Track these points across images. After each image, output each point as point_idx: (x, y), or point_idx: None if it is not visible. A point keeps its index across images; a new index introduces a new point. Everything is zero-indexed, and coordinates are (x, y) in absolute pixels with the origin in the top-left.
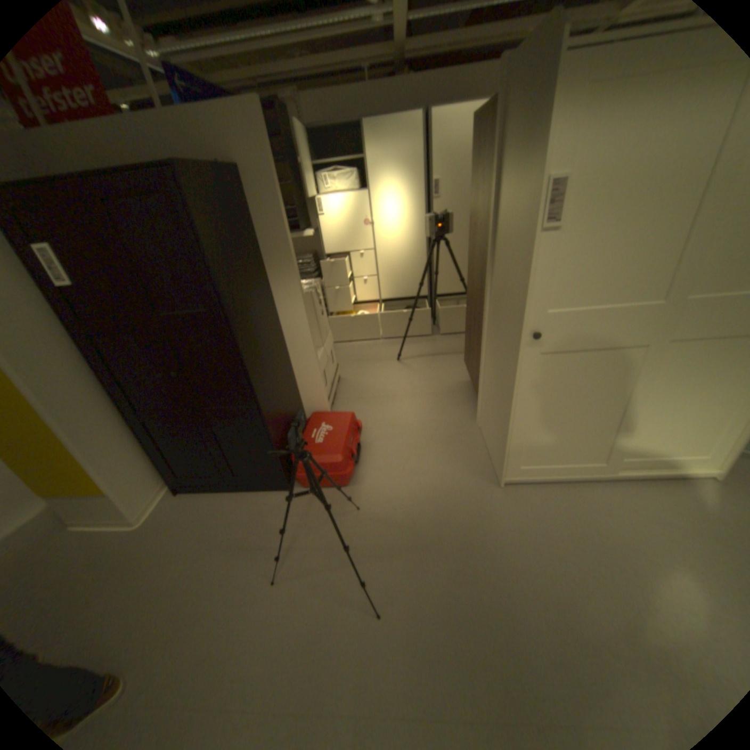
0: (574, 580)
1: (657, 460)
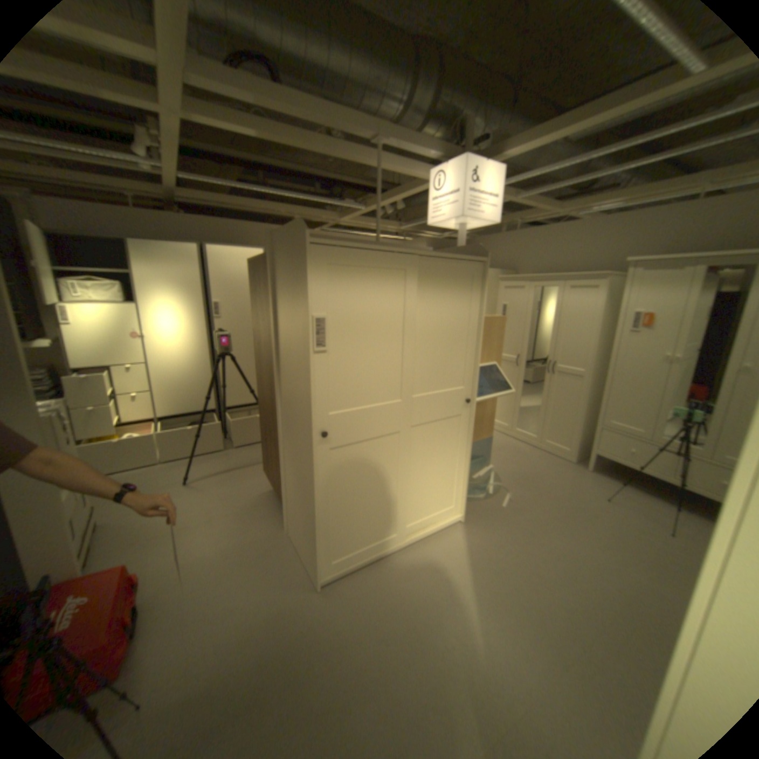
0: (394, 657)
1: (426, 520)
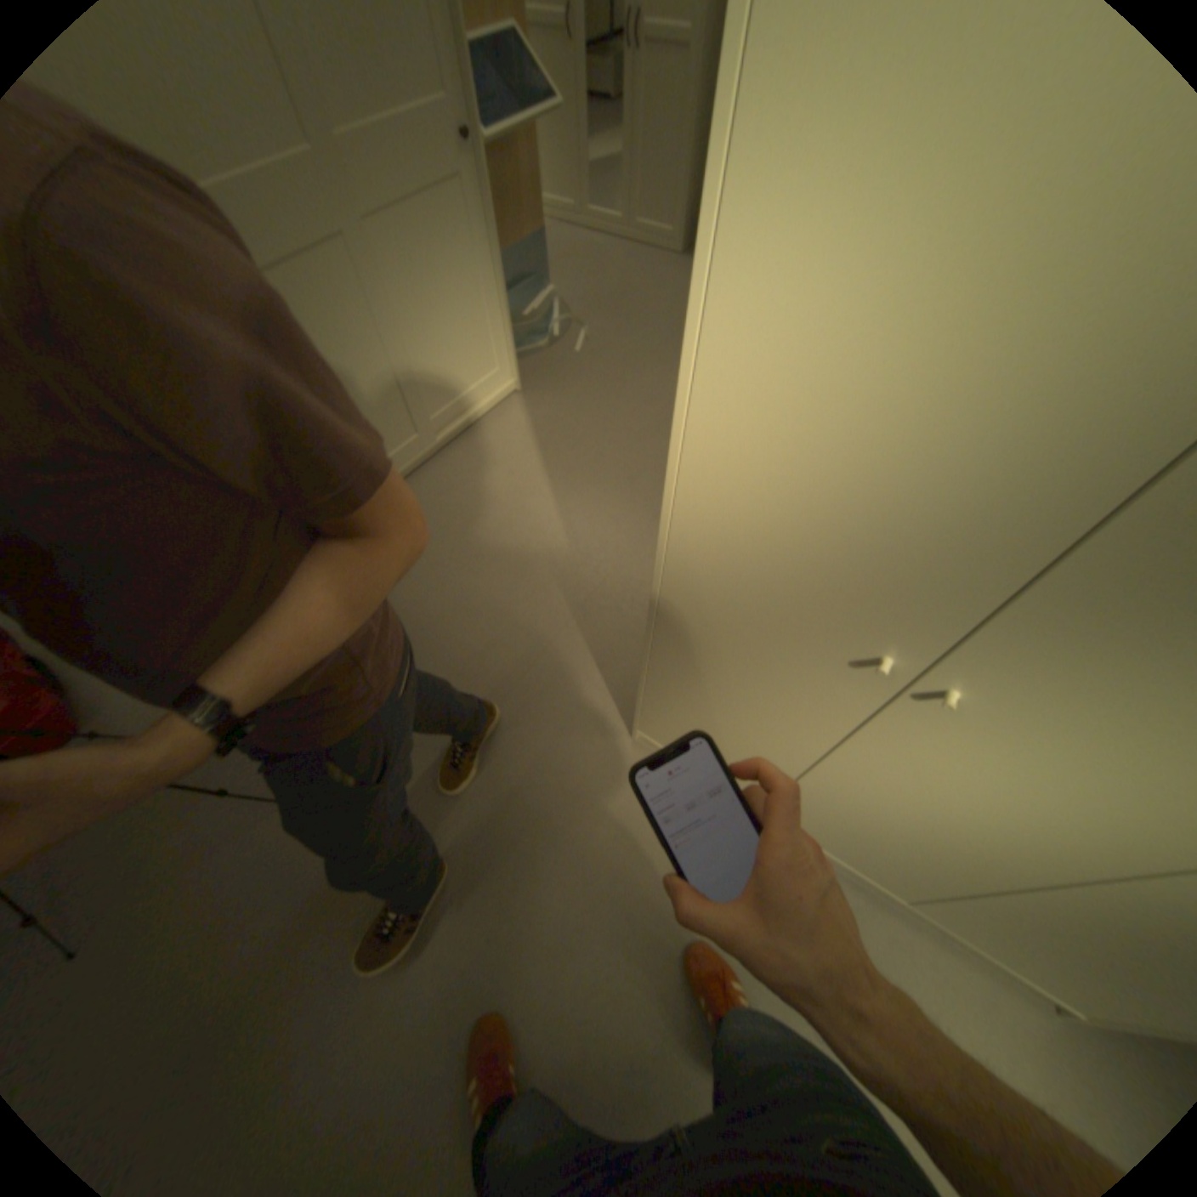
0: (455, 573)
1: (457, 399)
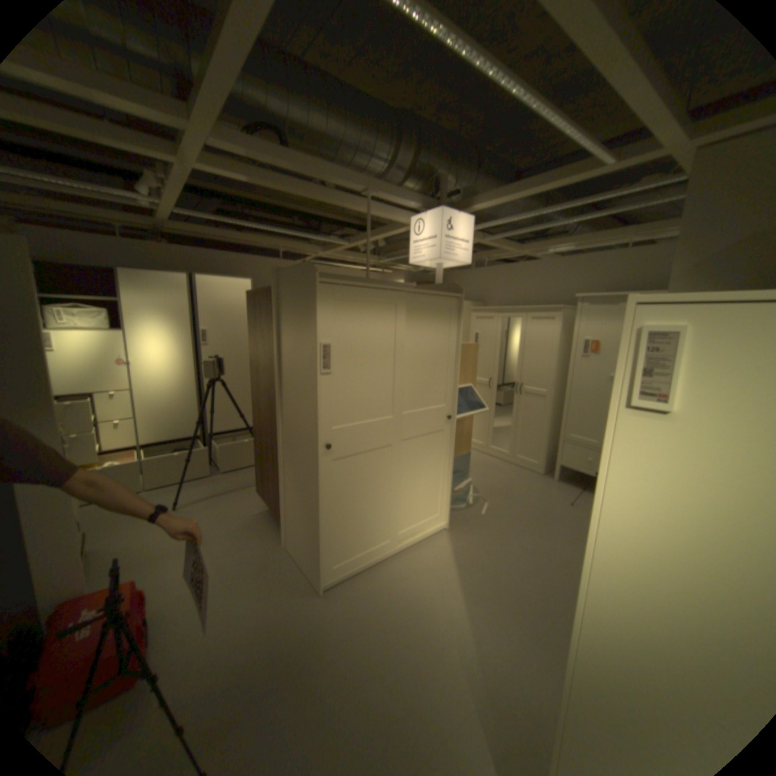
0: (394, 643)
1: (415, 527)
